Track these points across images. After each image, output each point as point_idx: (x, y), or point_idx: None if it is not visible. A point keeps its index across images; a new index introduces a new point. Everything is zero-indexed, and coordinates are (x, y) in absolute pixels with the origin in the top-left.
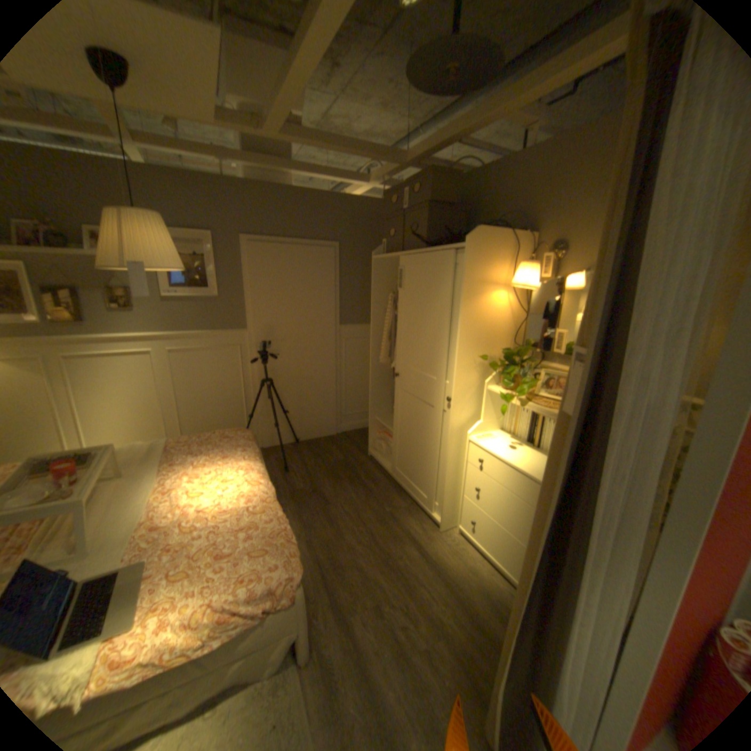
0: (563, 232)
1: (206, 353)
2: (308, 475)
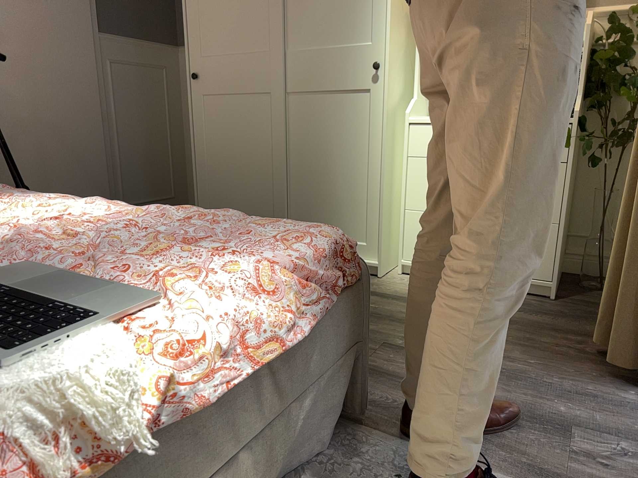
0: None
1: None
2: None
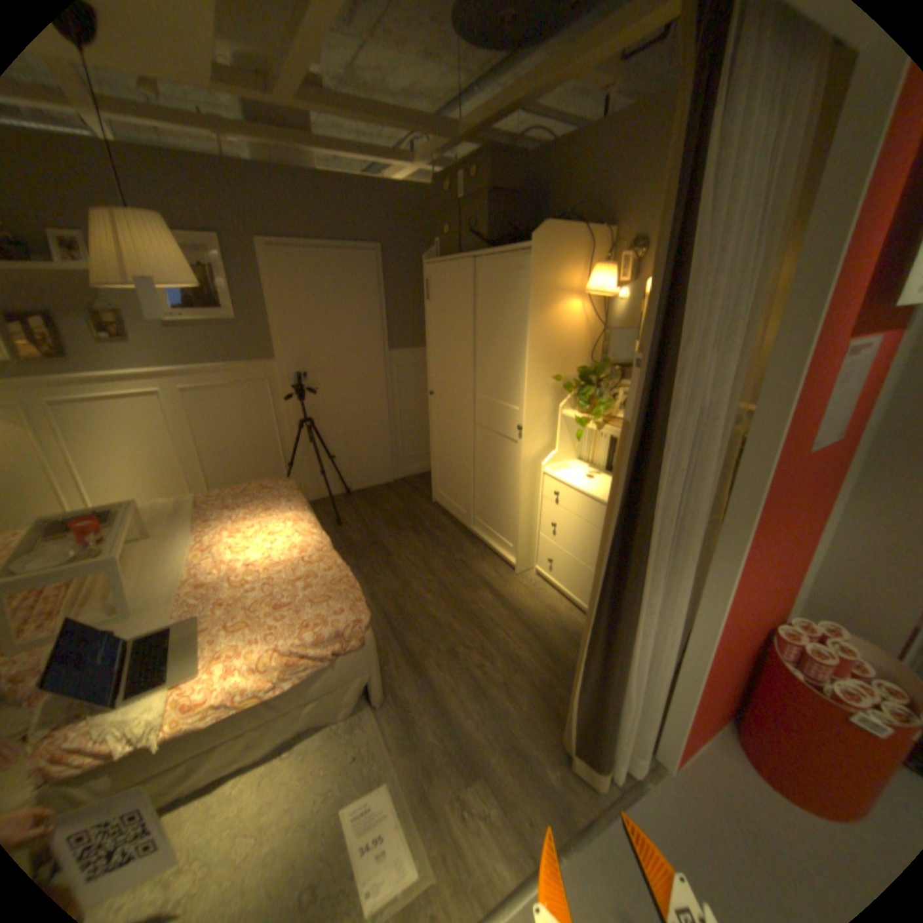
0: (644, 226)
1: (228, 390)
2: (365, 527)
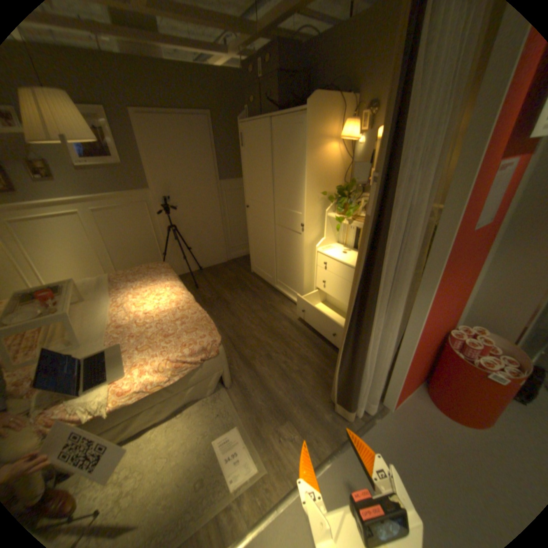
0: (376, 93)
1: (121, 209)
2: (213, 289)
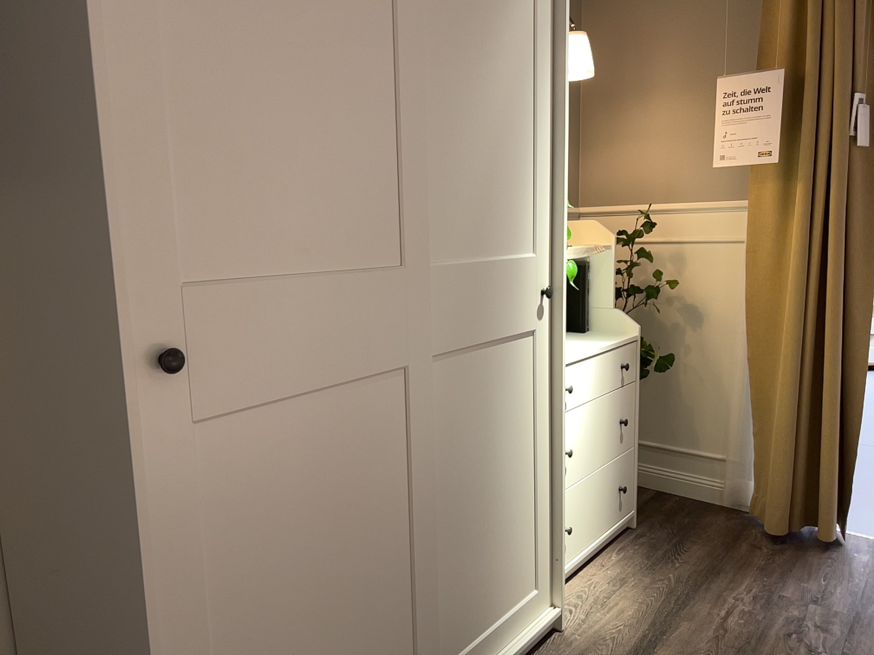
0: None
1: None
2: None
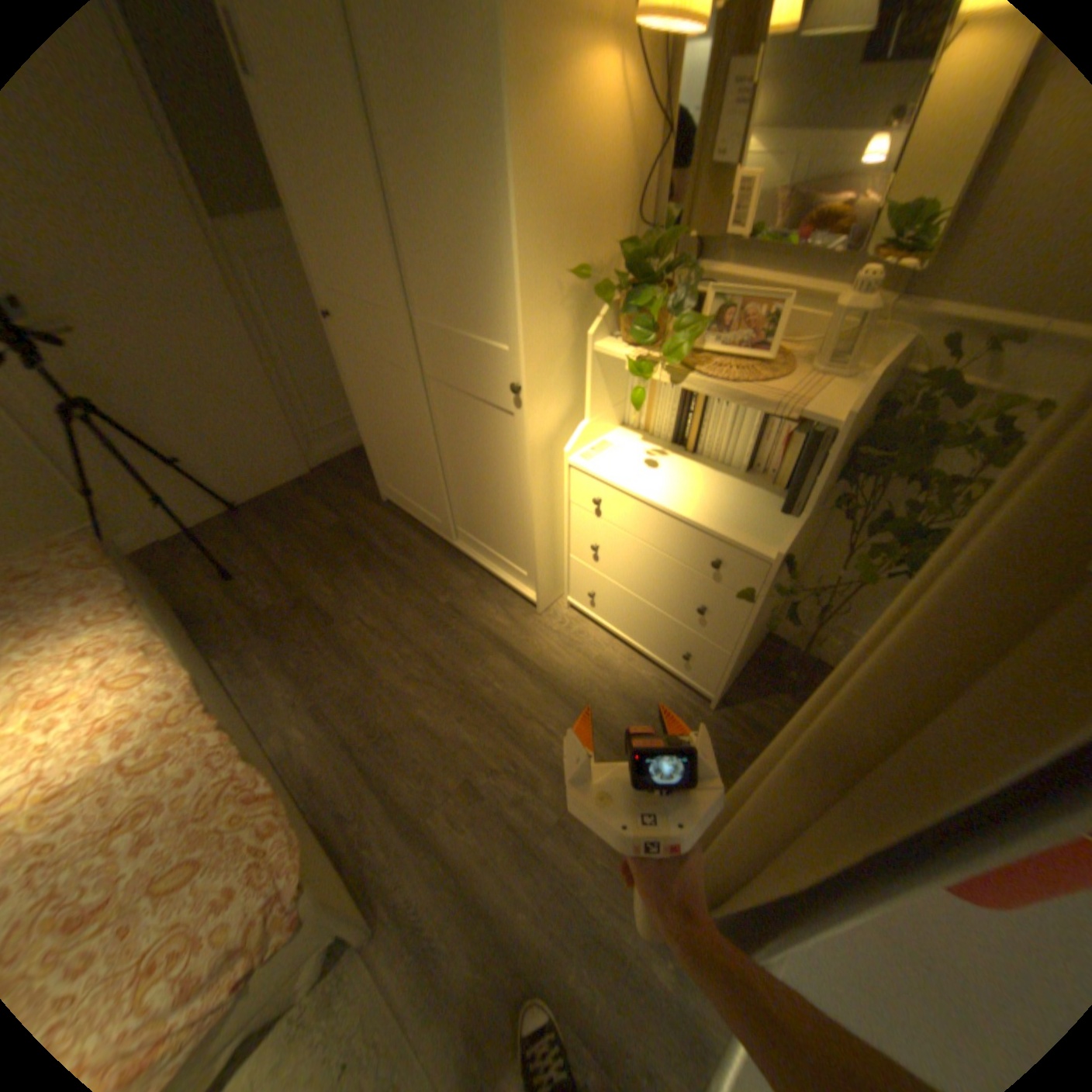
0: None
1: None
2: (275, 575)
